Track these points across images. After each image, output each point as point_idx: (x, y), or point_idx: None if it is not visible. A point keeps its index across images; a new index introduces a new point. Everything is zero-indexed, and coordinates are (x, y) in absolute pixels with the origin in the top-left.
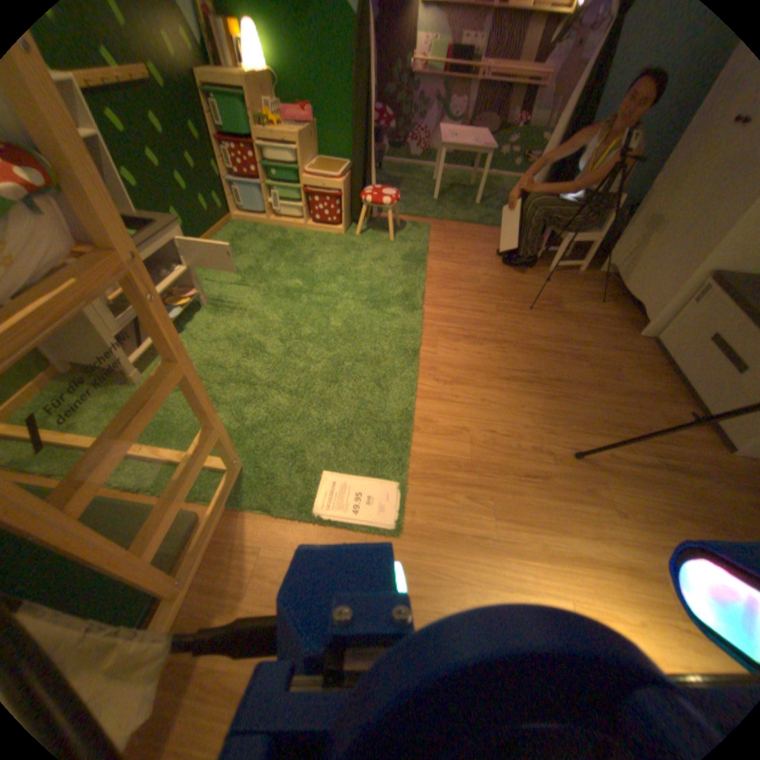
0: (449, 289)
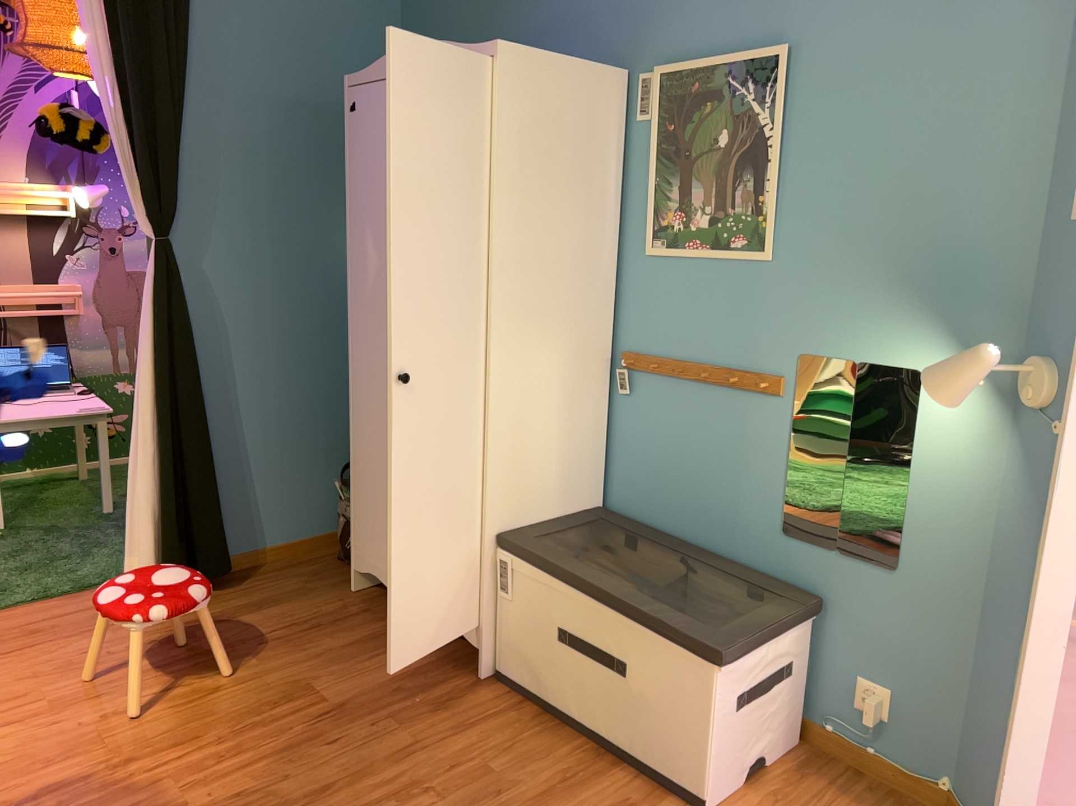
0: (30, 799)
